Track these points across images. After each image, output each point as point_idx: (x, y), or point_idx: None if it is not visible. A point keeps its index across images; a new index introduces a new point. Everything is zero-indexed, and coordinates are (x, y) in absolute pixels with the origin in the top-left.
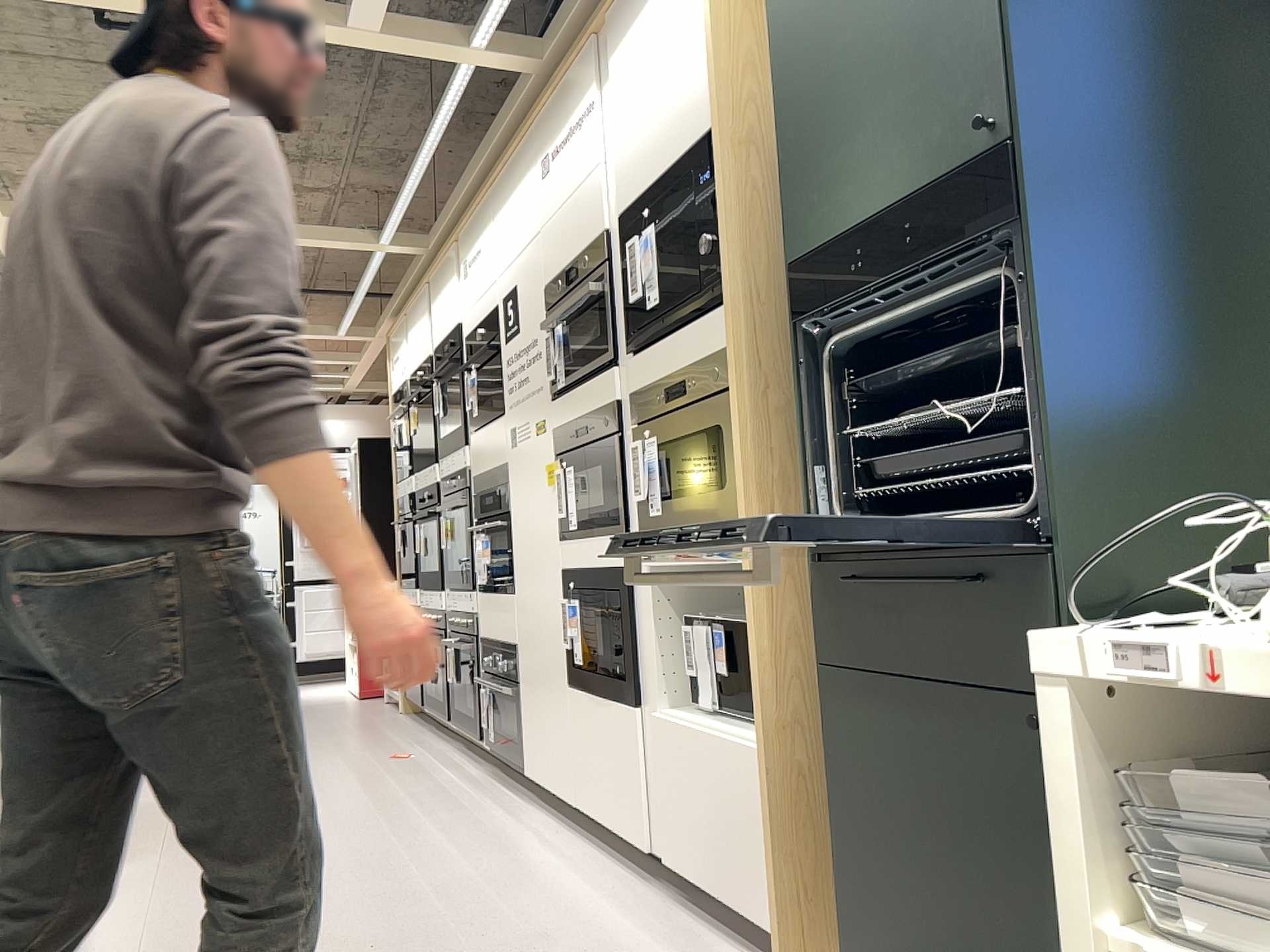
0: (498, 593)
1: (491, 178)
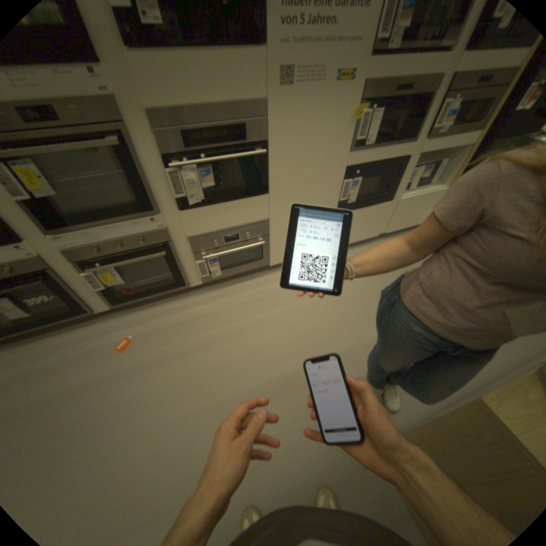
0: (234, 199)
1: None
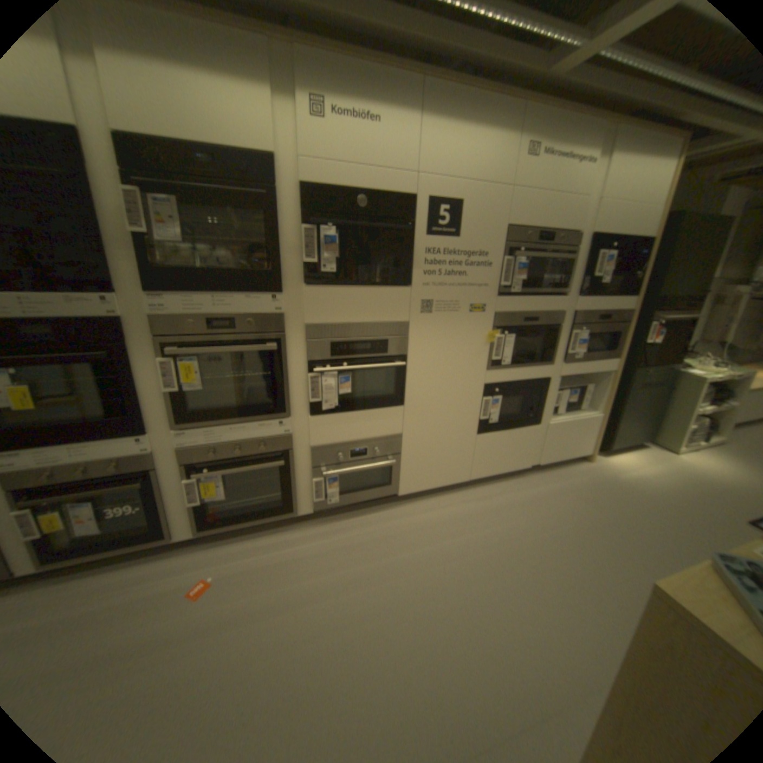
0: (366, 409)
1: (436, 74)
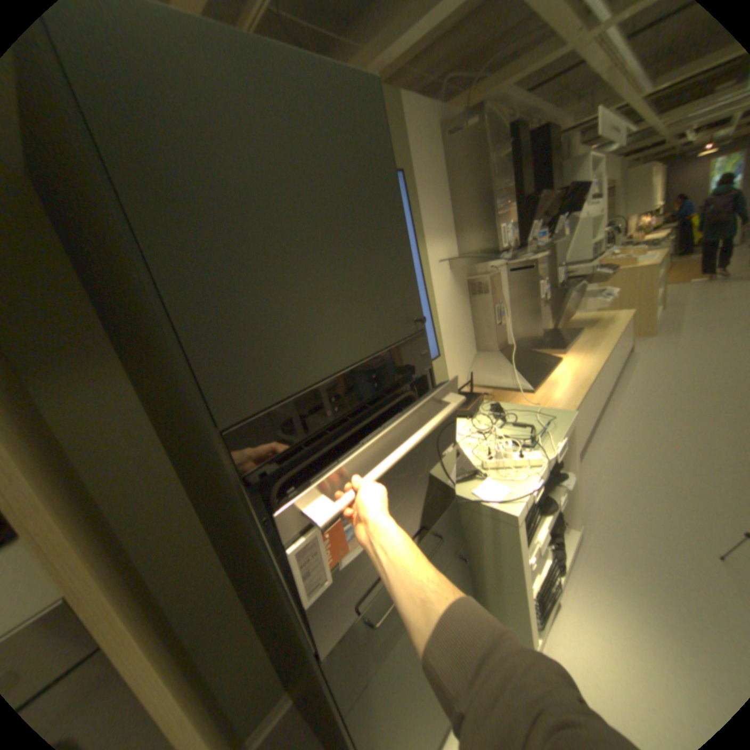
0: None
1: None
